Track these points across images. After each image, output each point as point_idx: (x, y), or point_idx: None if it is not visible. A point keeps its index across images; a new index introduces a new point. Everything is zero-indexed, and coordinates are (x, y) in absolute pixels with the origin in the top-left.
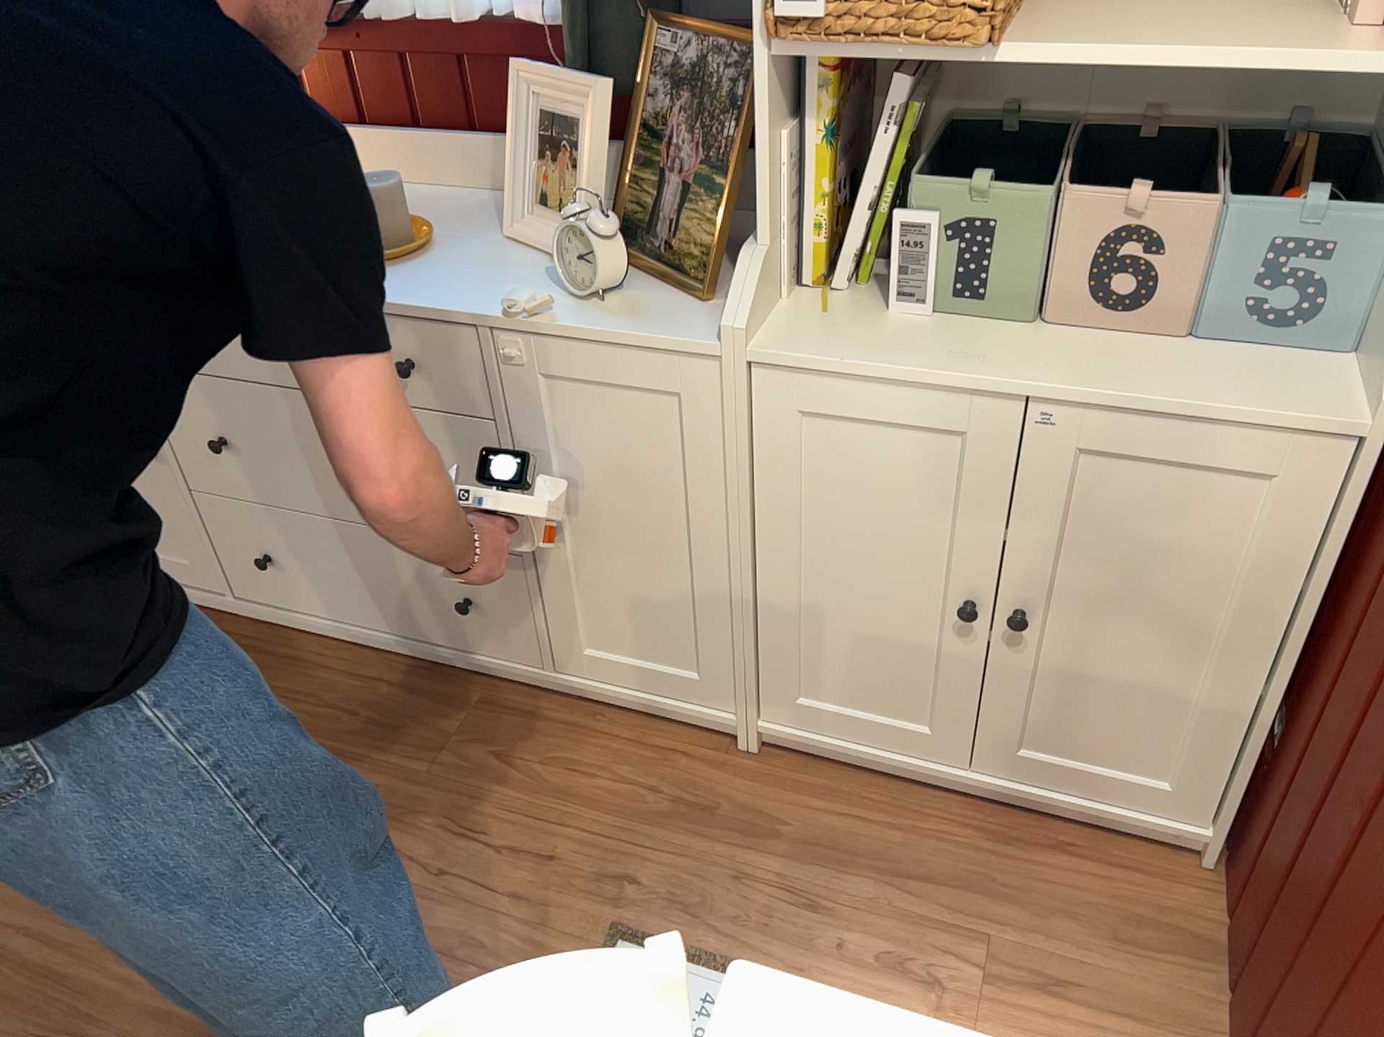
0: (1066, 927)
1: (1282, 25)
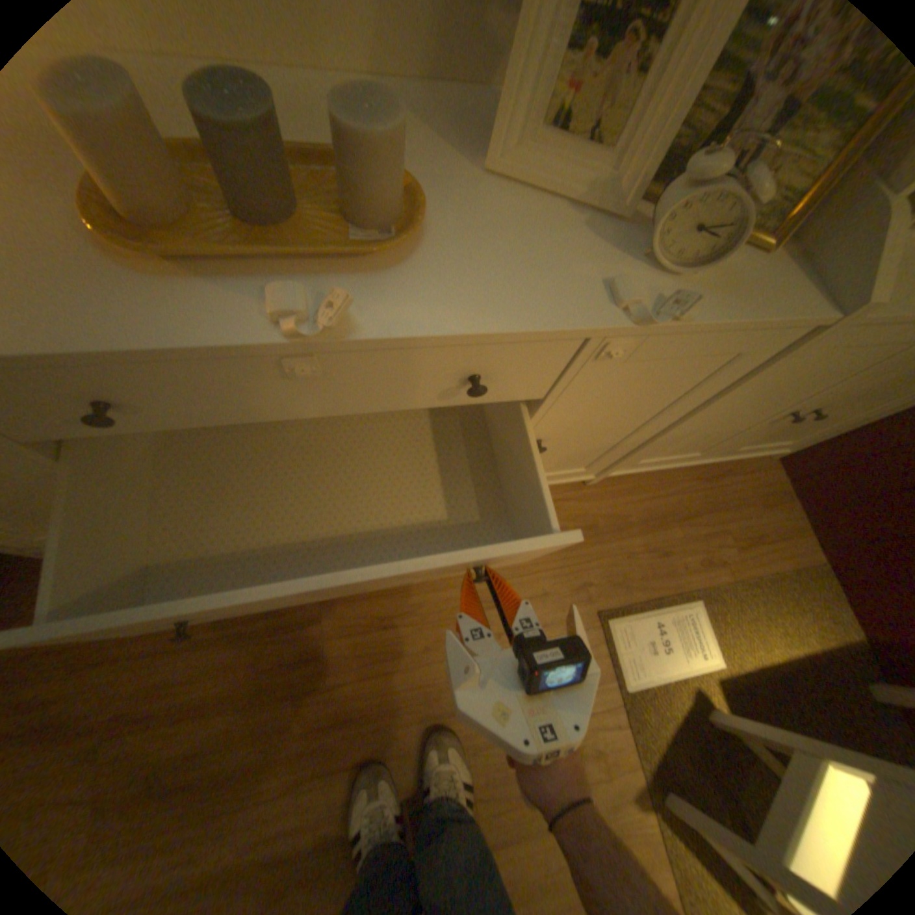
0: (751, 515)
1: None
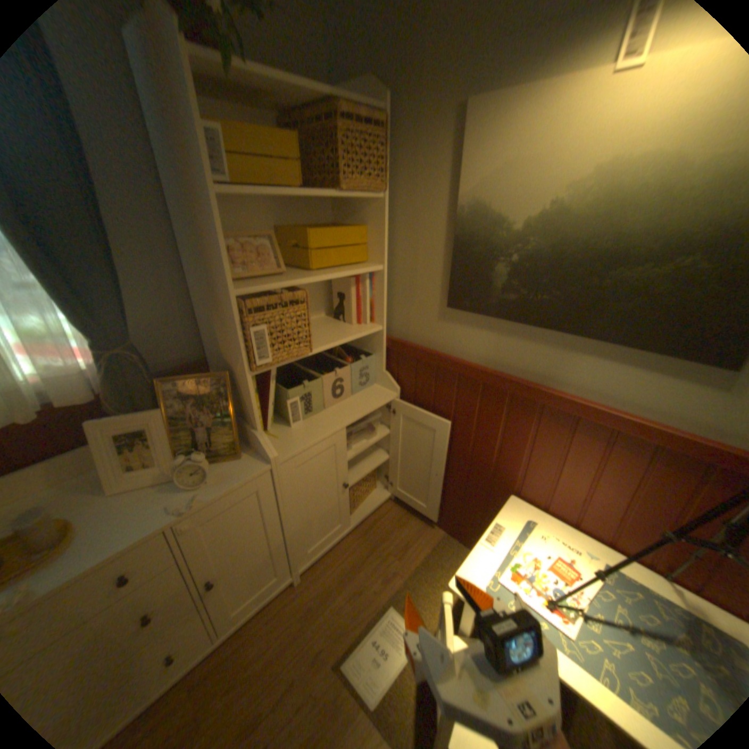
0: (396, 536)
1: (335, 326)
